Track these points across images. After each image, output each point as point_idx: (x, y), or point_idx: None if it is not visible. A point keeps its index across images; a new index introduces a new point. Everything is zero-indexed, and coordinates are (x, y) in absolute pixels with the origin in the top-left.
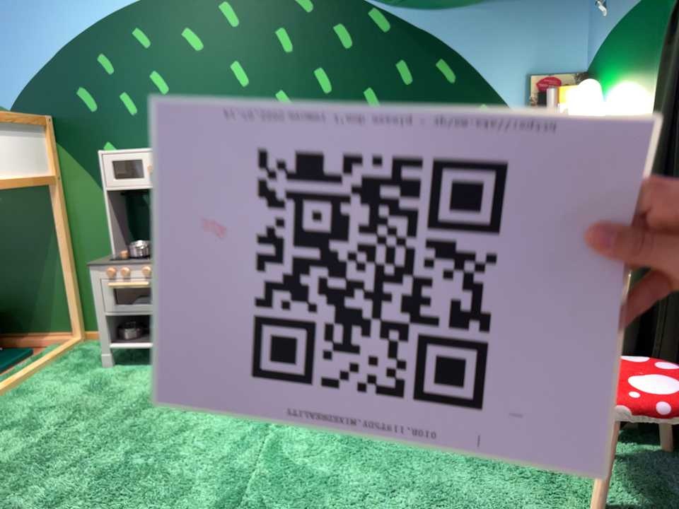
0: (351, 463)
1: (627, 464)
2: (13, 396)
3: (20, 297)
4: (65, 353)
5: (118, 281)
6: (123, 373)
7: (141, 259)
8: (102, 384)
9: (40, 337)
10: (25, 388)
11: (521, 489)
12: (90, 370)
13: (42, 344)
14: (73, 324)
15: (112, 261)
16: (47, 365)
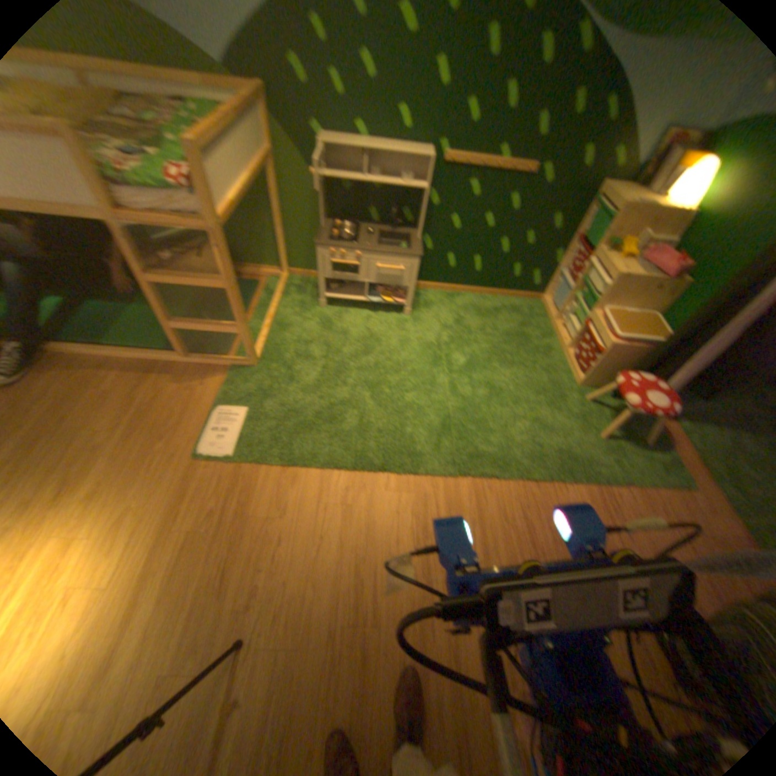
0: (491, 400)
1: (612, 411)
2: (276, 327)
3: (238, 239)
4: (283, 288)
5: (335, 257)
6: (334, 314)
7: (349, 242)
8: (326, 323)
9: (255, 268)
10: (279, 320)
11: (569, 422)
12: (310, 307)
13: (259, 275)
14: (281, 264)
15: (329, 241)
16: (279, 299)
